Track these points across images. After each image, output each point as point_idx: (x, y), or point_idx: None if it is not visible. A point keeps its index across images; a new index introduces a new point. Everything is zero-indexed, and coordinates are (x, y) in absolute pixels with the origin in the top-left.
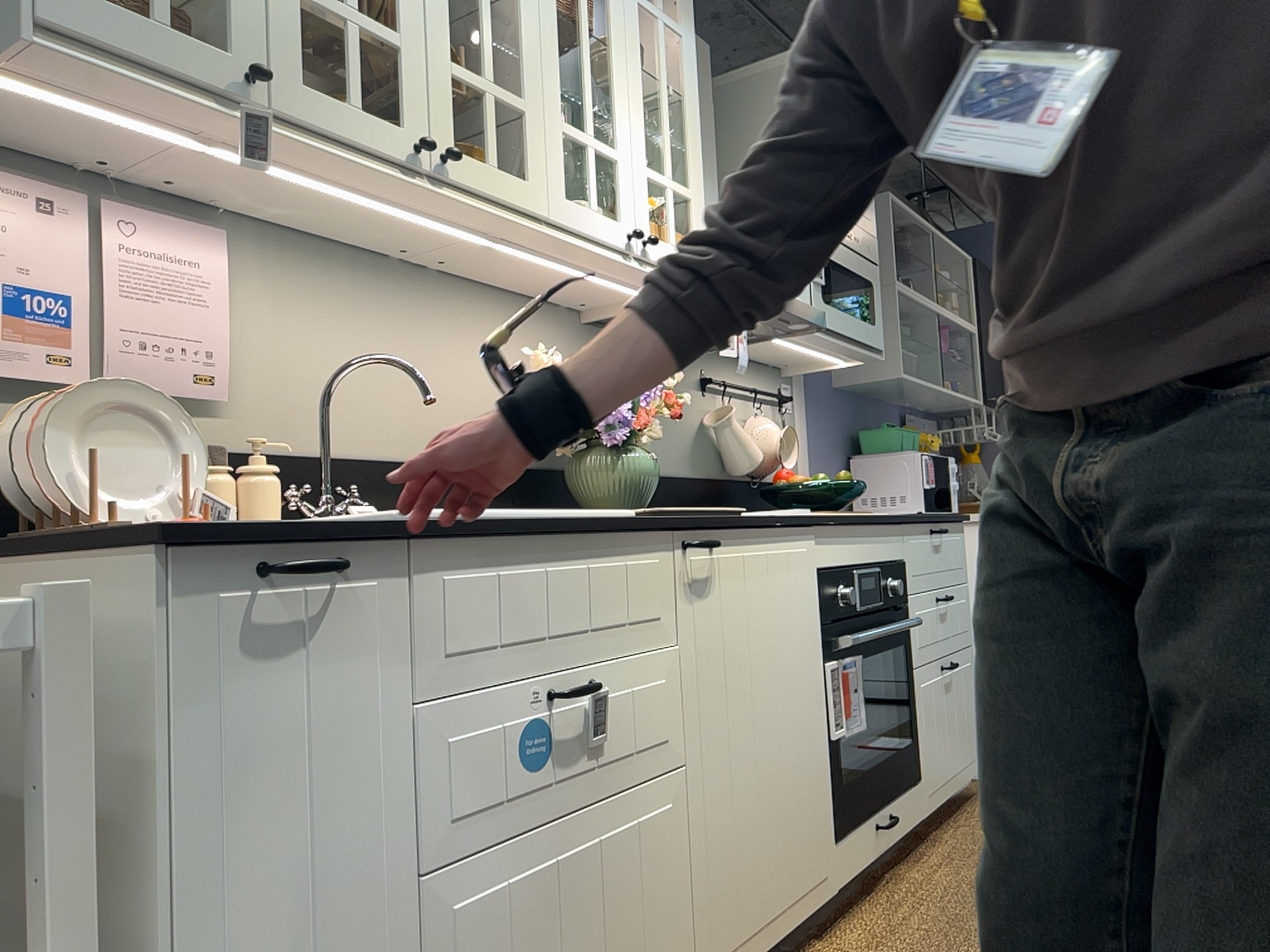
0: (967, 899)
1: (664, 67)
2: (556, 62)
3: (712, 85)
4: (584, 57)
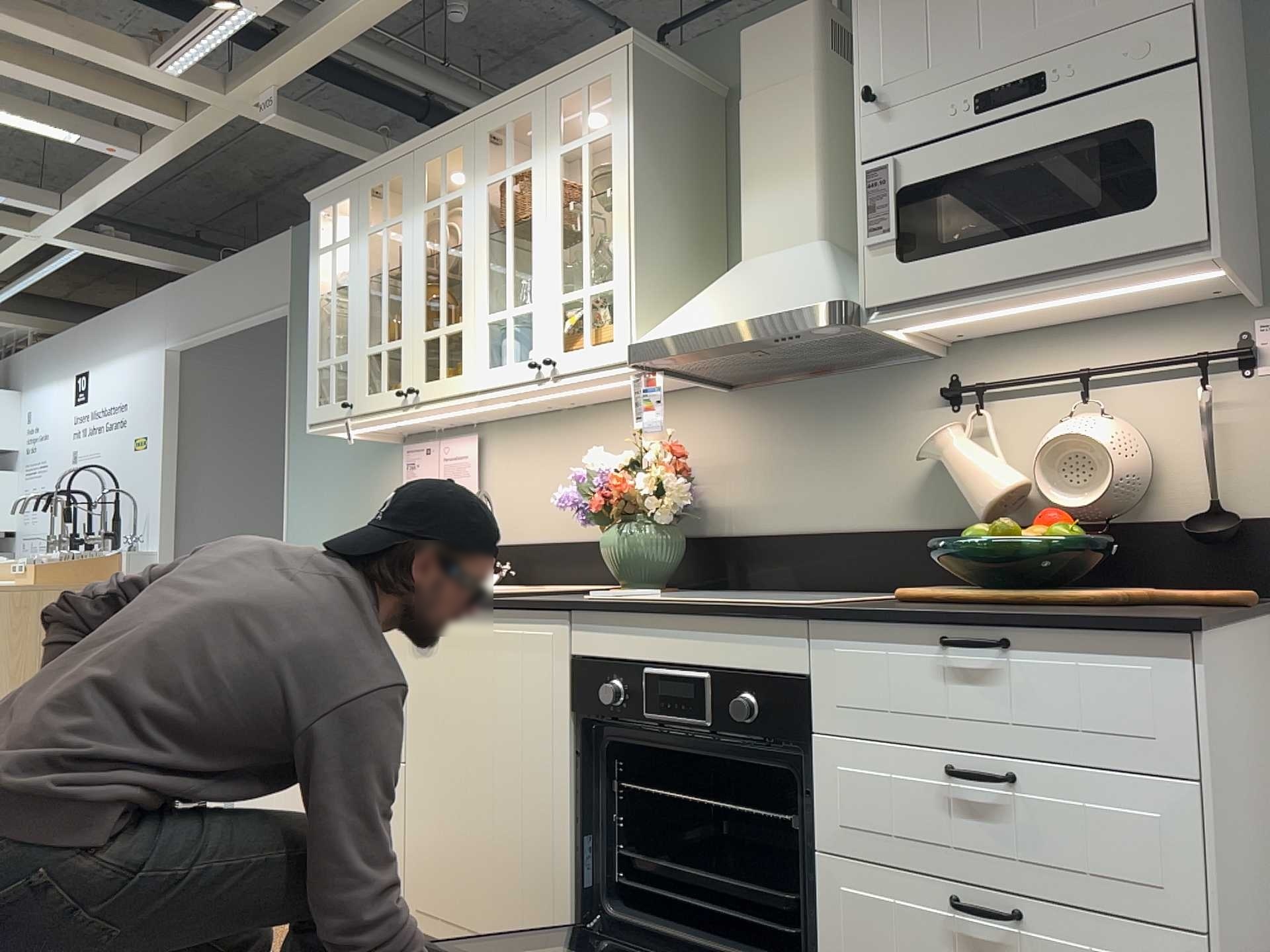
0: None
1: (584, 187)
2: (483, 276)
3: (819, 42)
4: (507, 251)
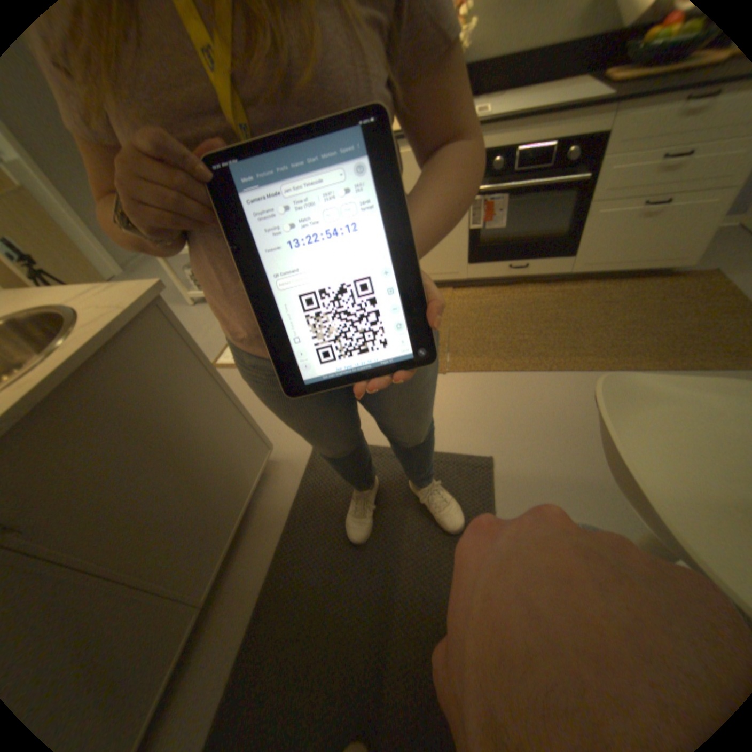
0: (516, 303)
1: None
2: None
3: None
4: None
